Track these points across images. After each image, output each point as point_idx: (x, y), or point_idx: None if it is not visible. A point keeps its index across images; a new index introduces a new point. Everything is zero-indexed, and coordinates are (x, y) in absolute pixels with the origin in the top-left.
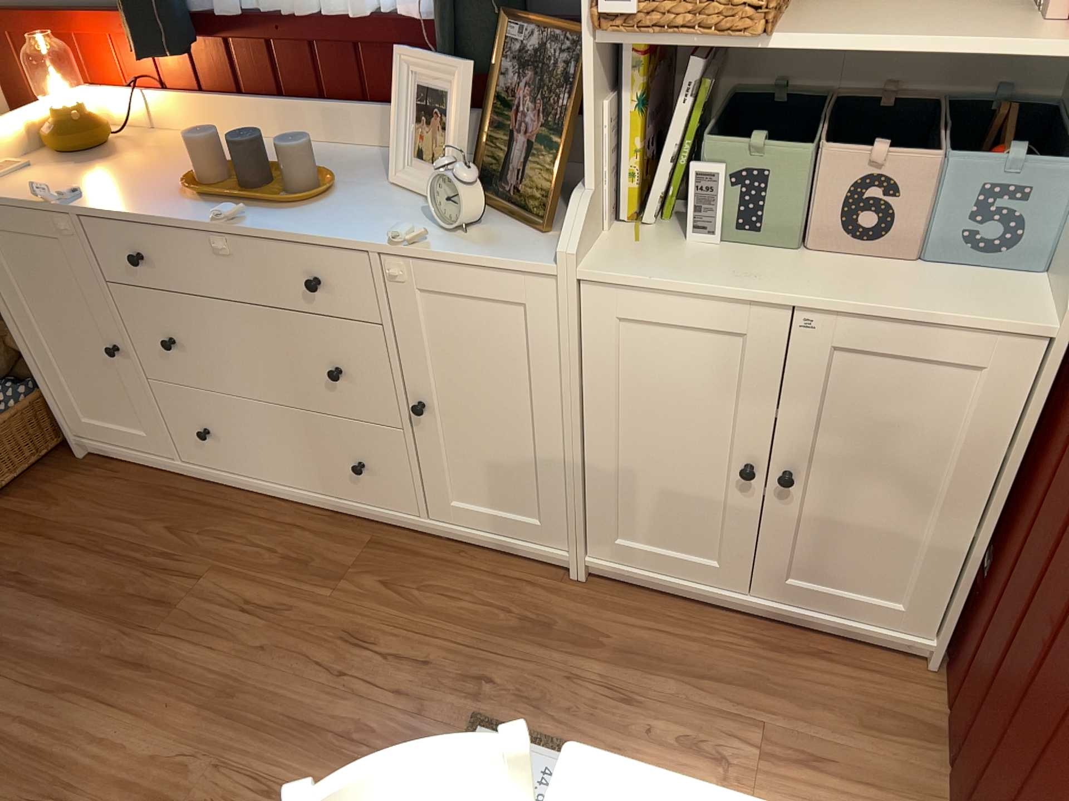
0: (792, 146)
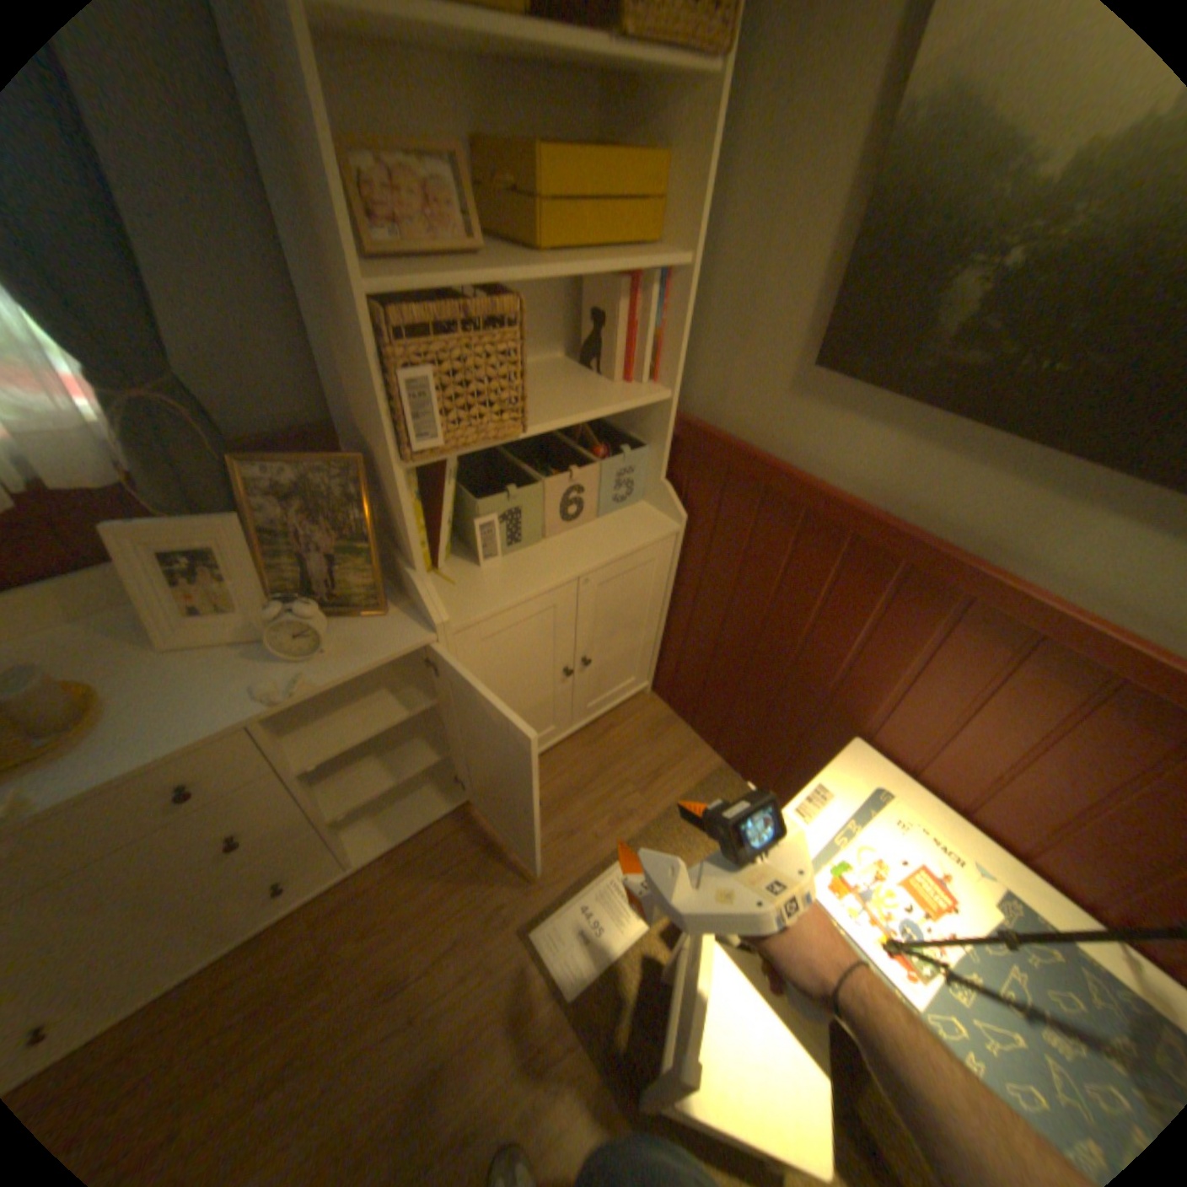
0: (527, 484)
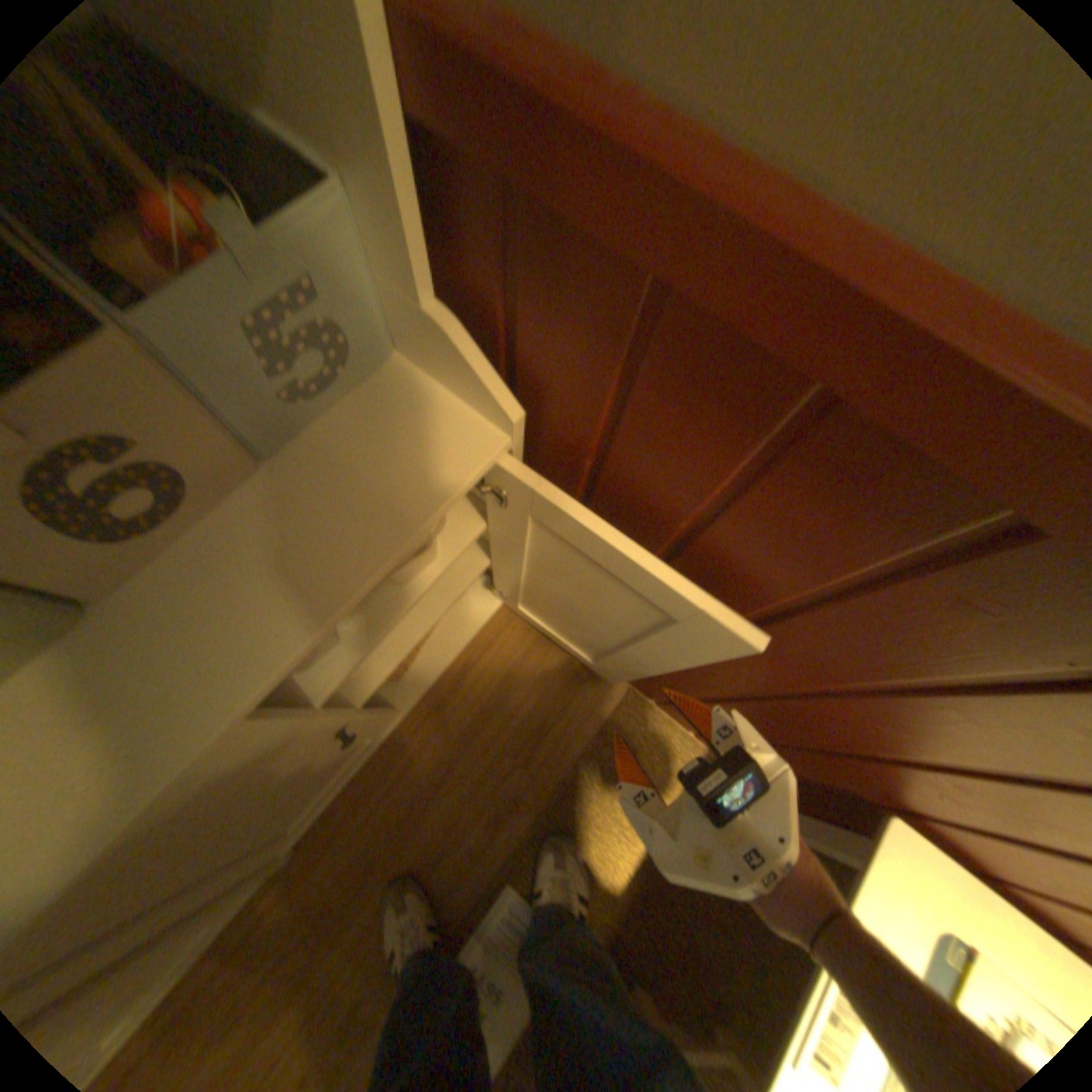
0: None
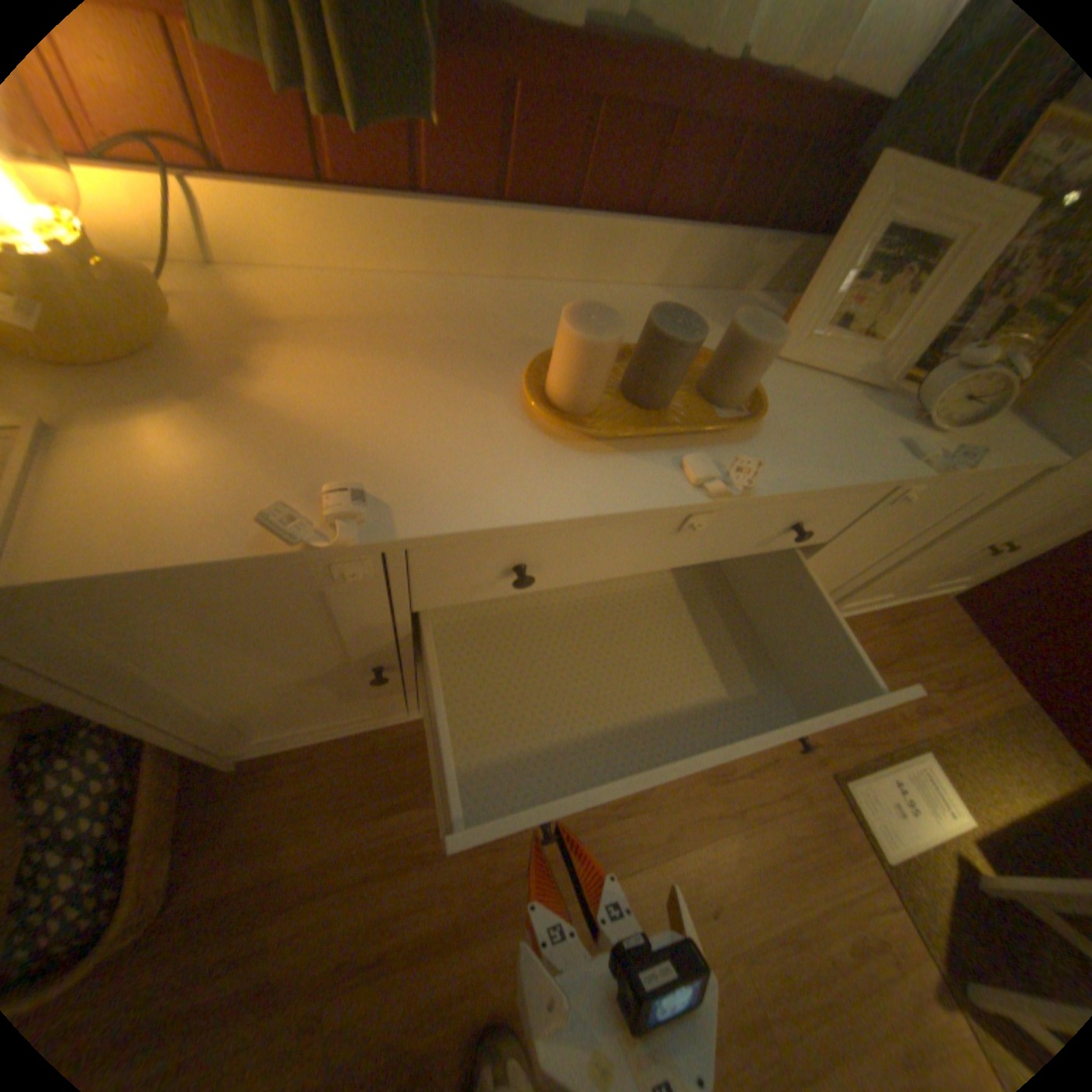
0: None
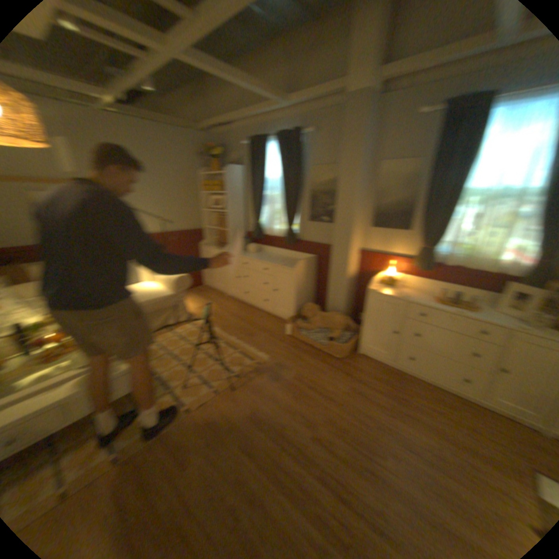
0: None
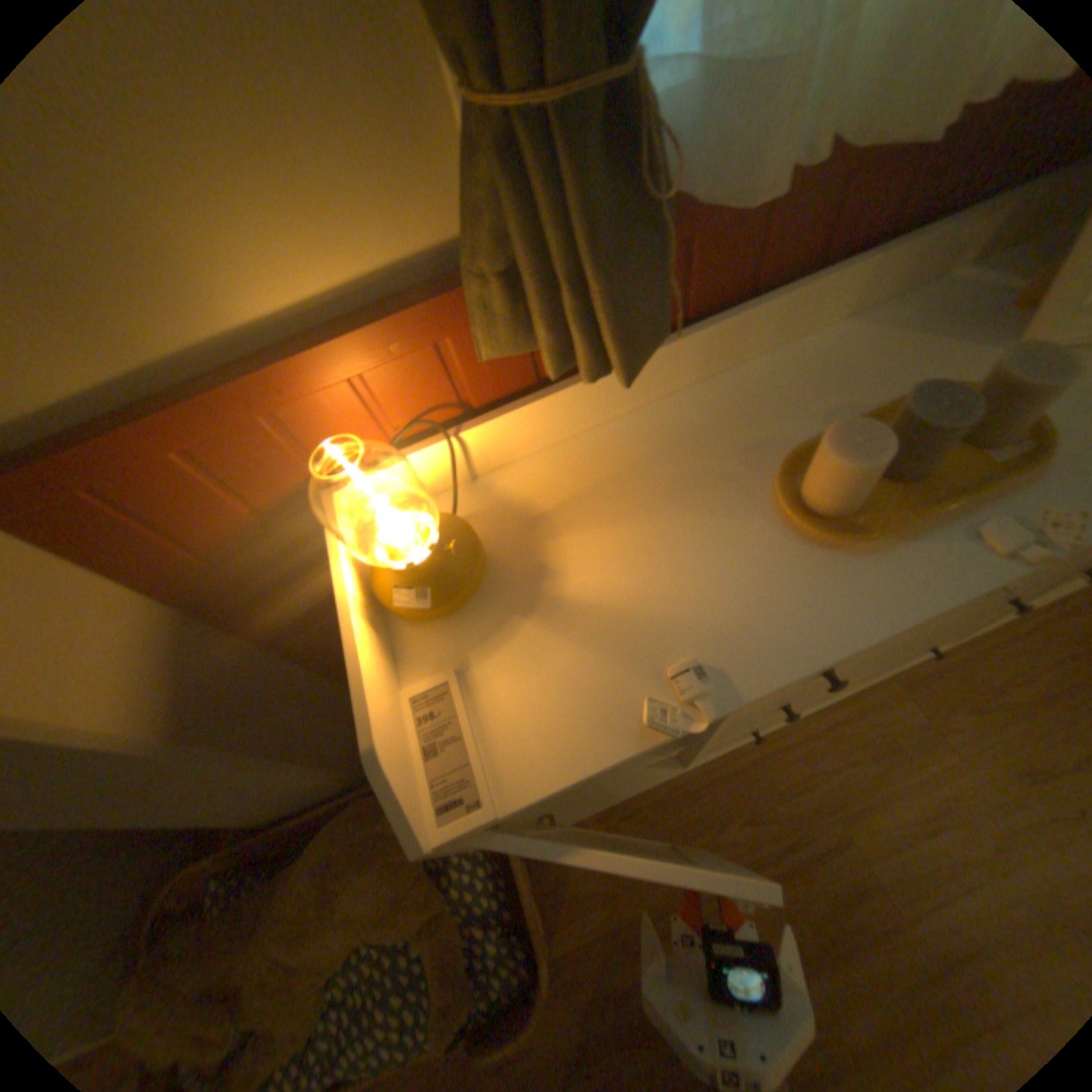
0: None
